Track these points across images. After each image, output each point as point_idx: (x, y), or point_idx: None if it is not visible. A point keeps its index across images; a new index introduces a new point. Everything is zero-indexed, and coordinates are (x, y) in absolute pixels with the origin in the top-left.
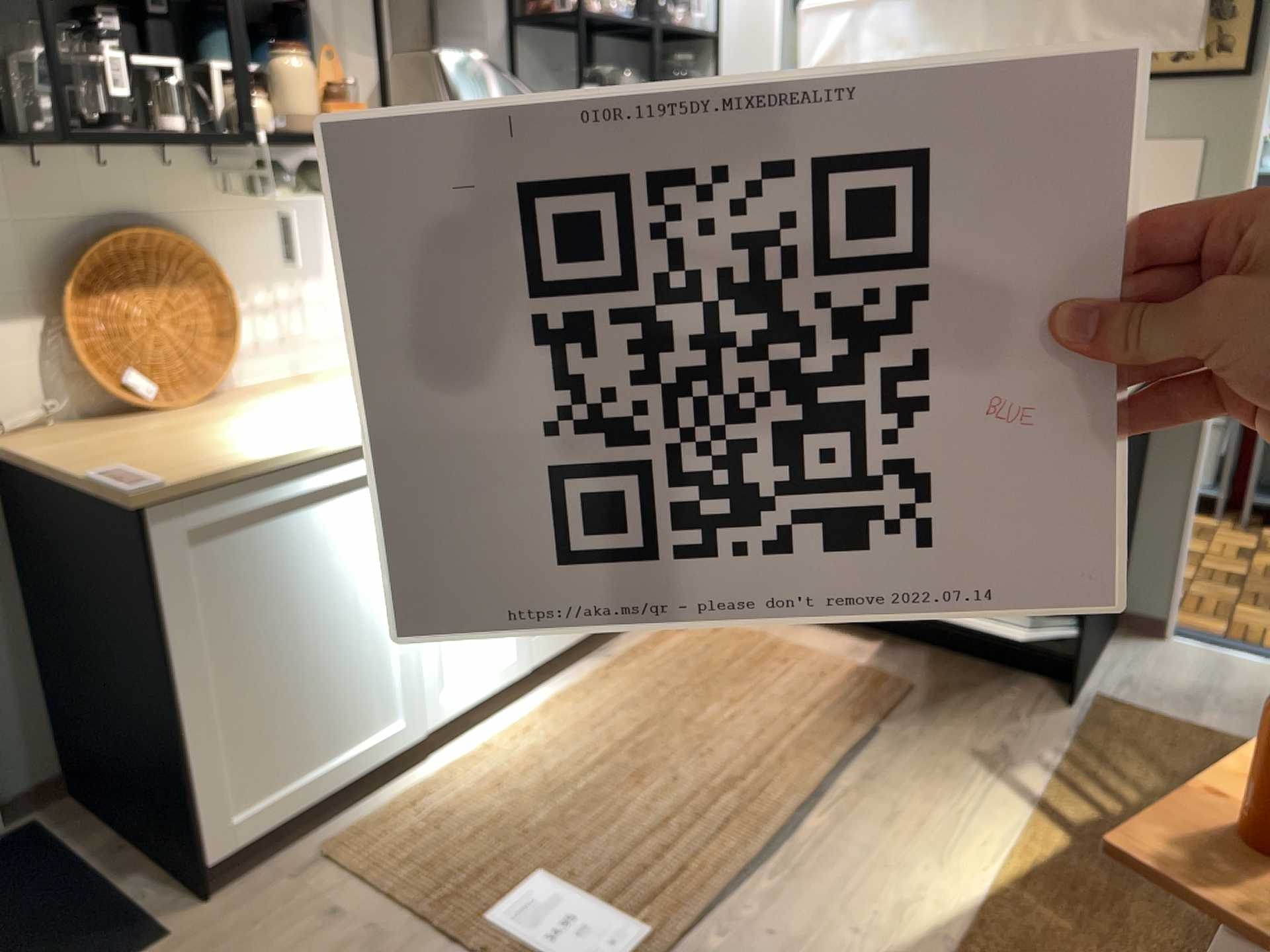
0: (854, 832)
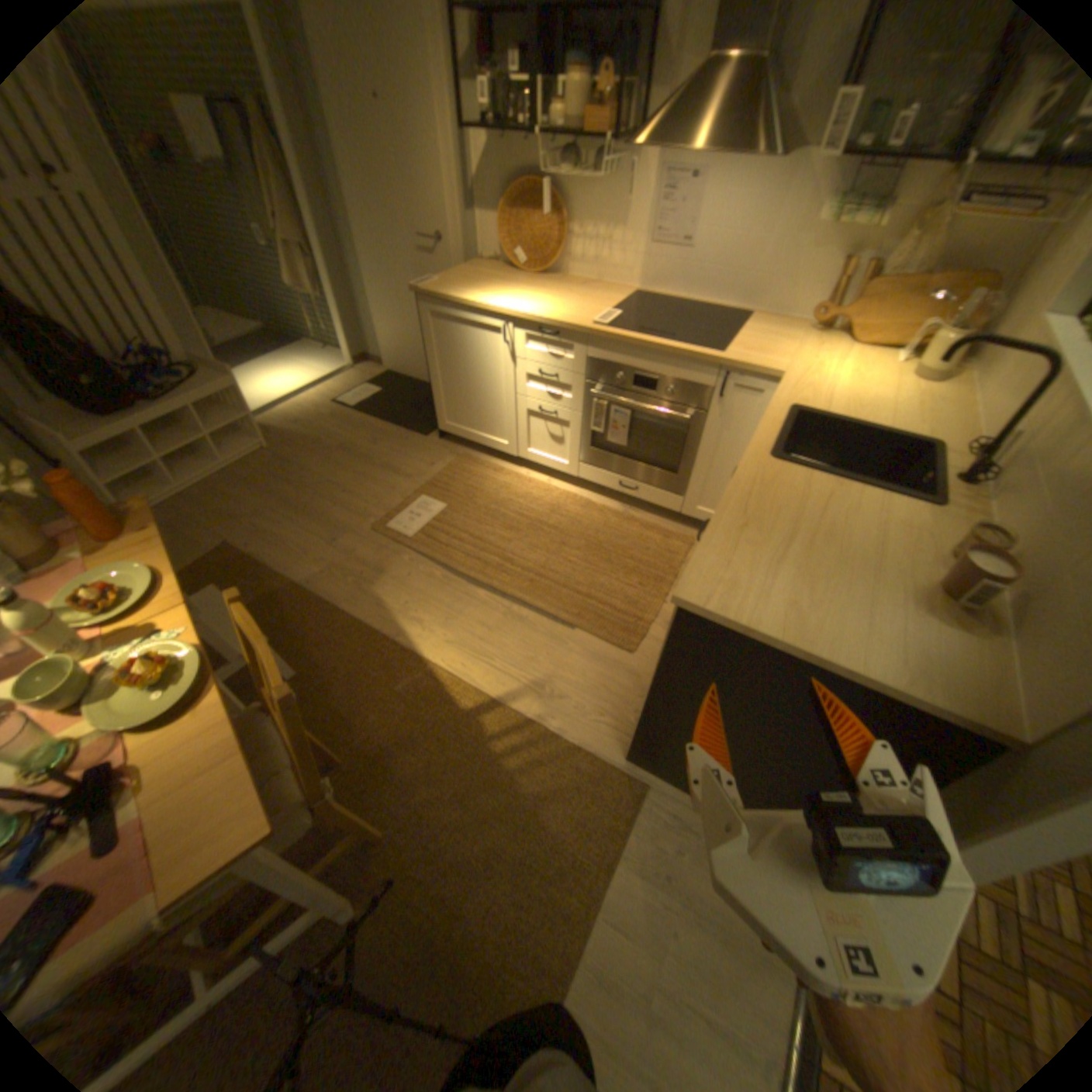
0: (474, 608)
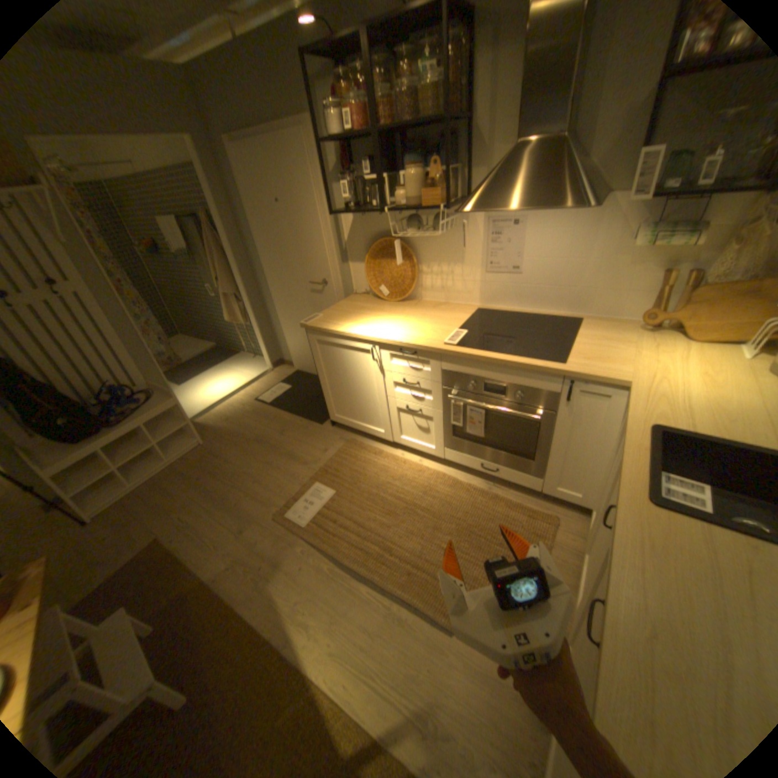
0: (357, 608)
